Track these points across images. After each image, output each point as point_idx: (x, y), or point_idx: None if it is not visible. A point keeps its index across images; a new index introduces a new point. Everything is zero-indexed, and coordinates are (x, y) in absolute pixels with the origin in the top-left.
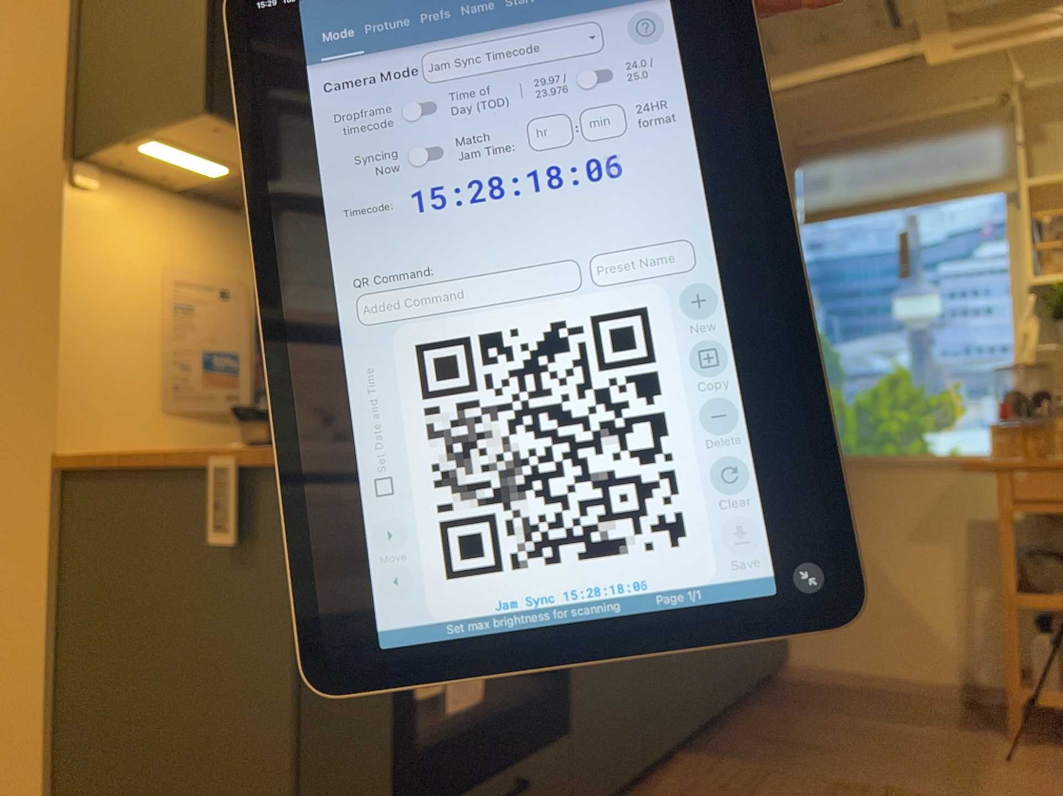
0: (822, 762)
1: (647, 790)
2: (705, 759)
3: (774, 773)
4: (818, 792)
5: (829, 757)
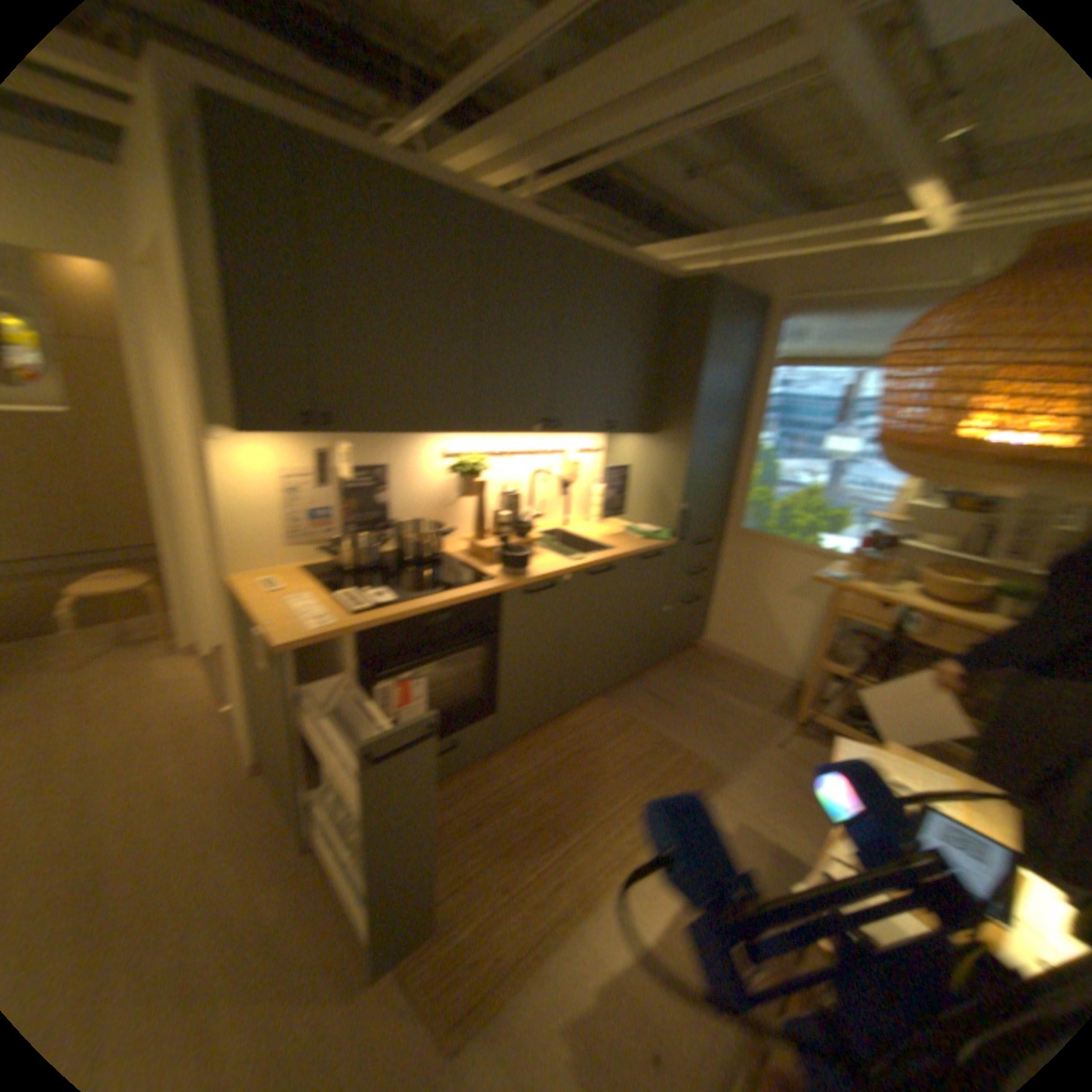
0: (671, 721)
1: (564, 720)
2: (608, 705)
3: (638, 724)
4: (650, 745)
5: (678, 718)
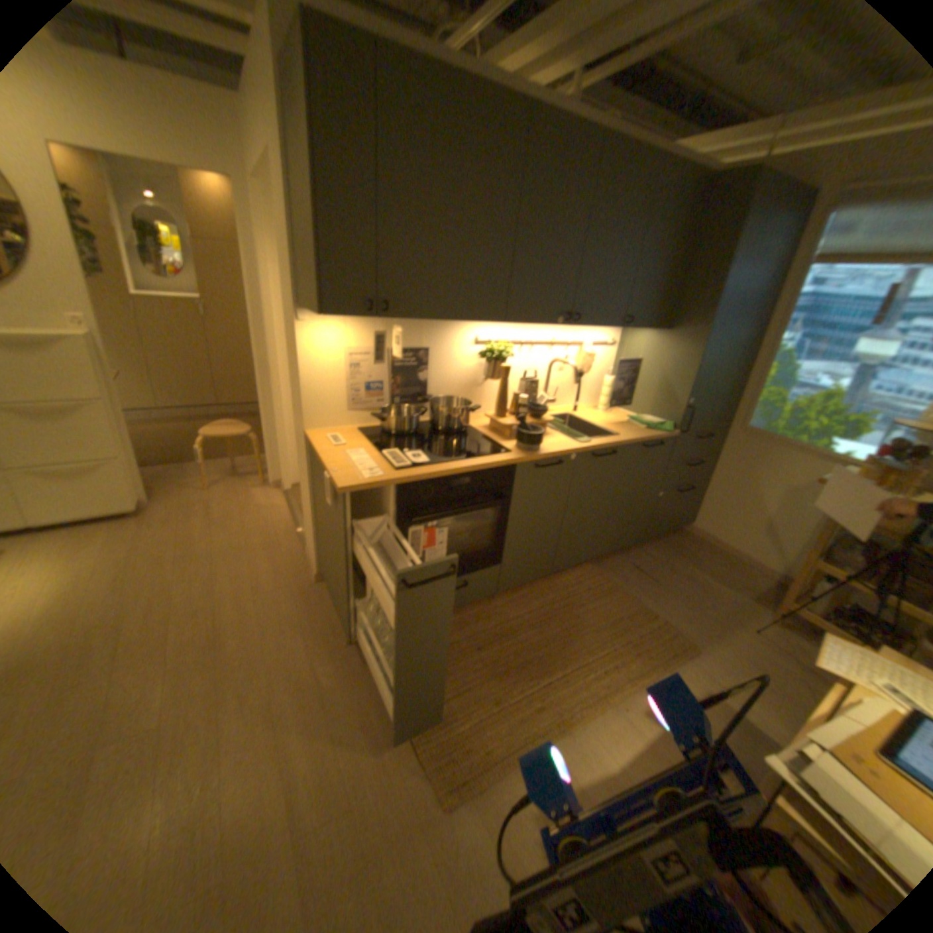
0: (651, 593)
1: (554, 578)
2: (594, 571)
3: (619, 591)
4: (629, 610)
5: (657, 592)
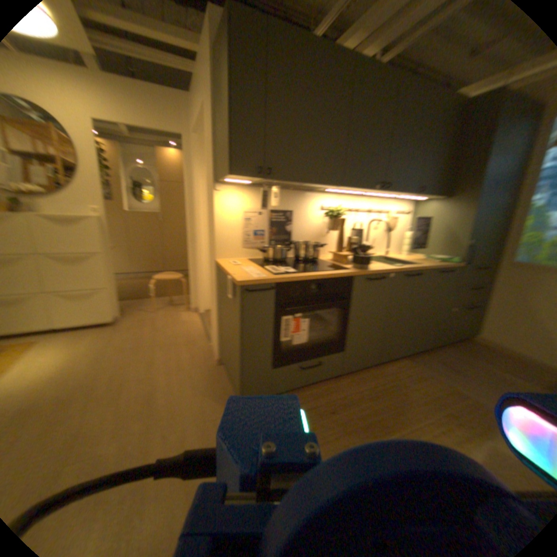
0: (460, 379)
1: (383, 367)
2: (412, 363)
3: (435, 377)
4: (446, 390)
5: (464, 378)
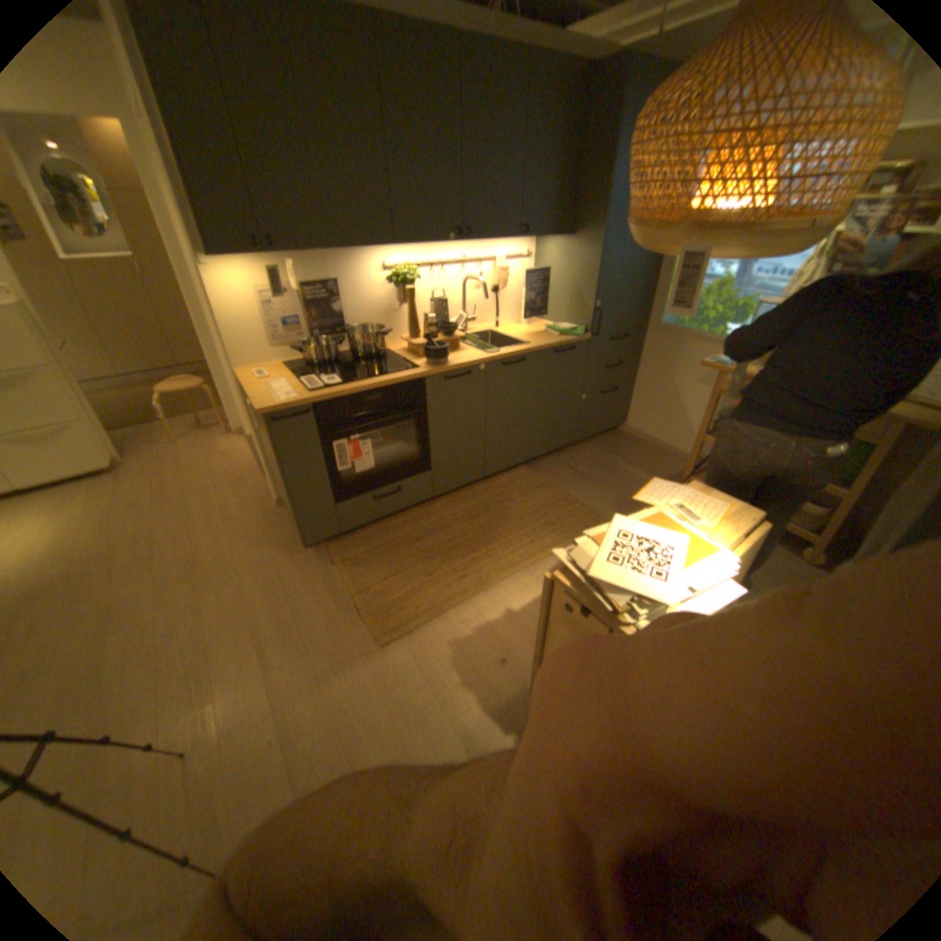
0: (580, 484)
1: (494, 481)
2: (531, 472)
3: (551, 485)
4: (557, 499)
5: (586, 482)
